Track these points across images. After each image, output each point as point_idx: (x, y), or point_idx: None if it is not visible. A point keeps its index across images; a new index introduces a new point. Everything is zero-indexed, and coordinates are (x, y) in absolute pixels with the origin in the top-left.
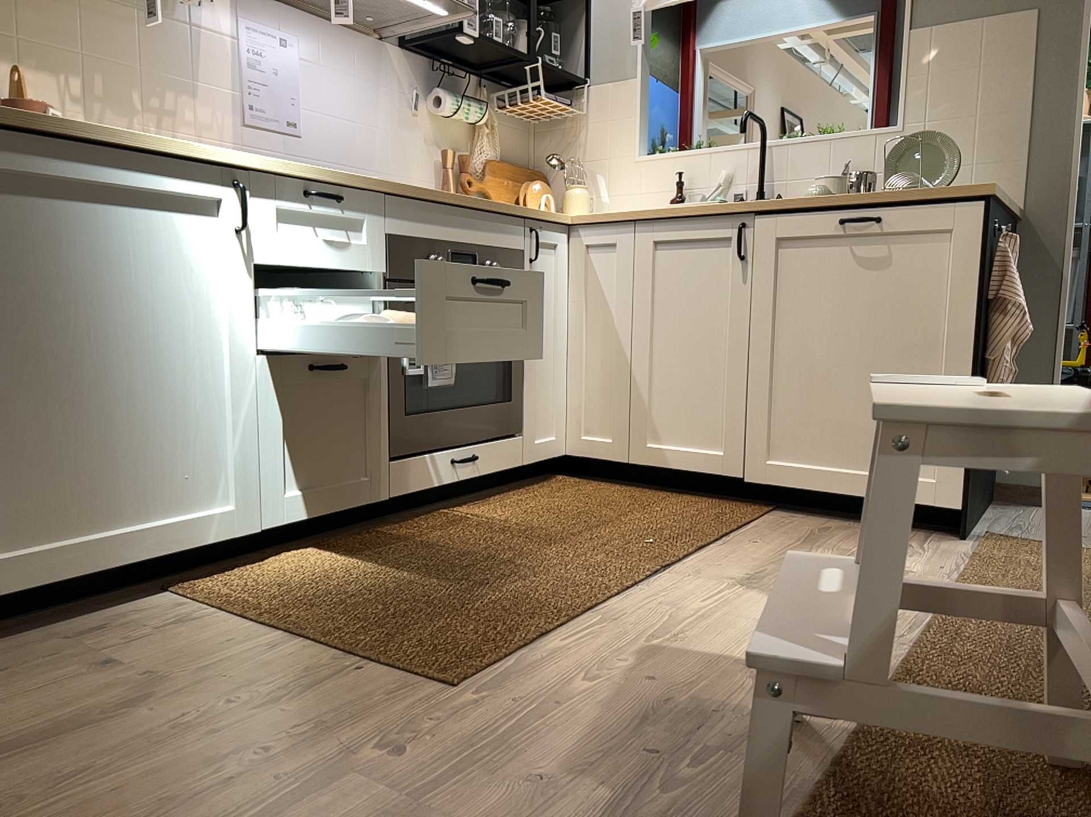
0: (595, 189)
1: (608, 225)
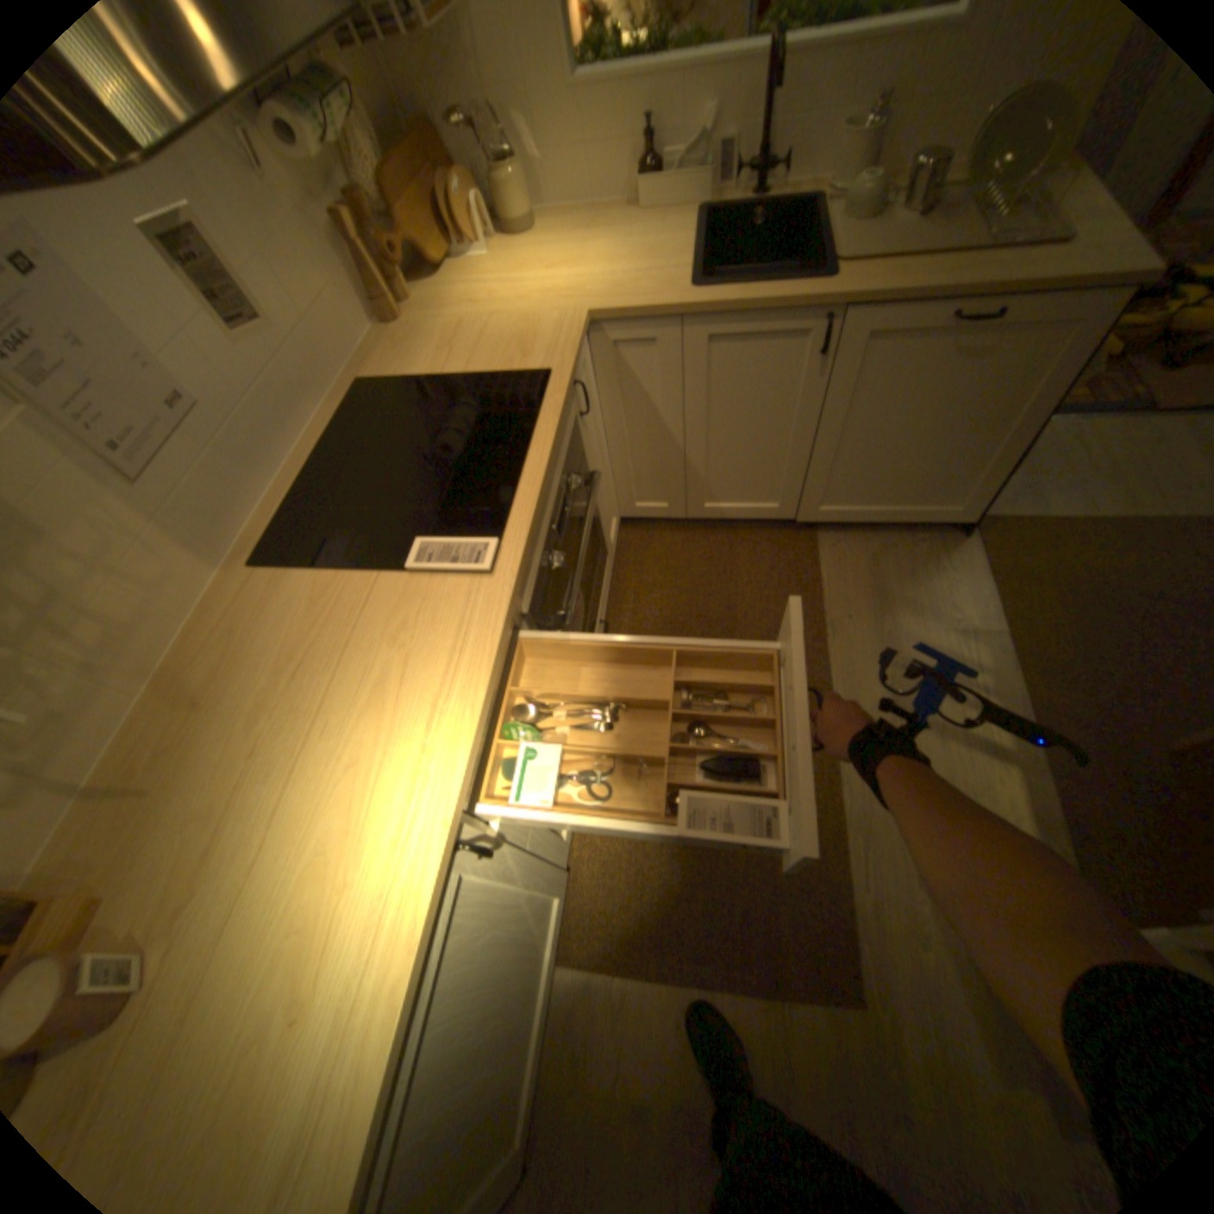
0: (512, 137)
1: (643, 318)
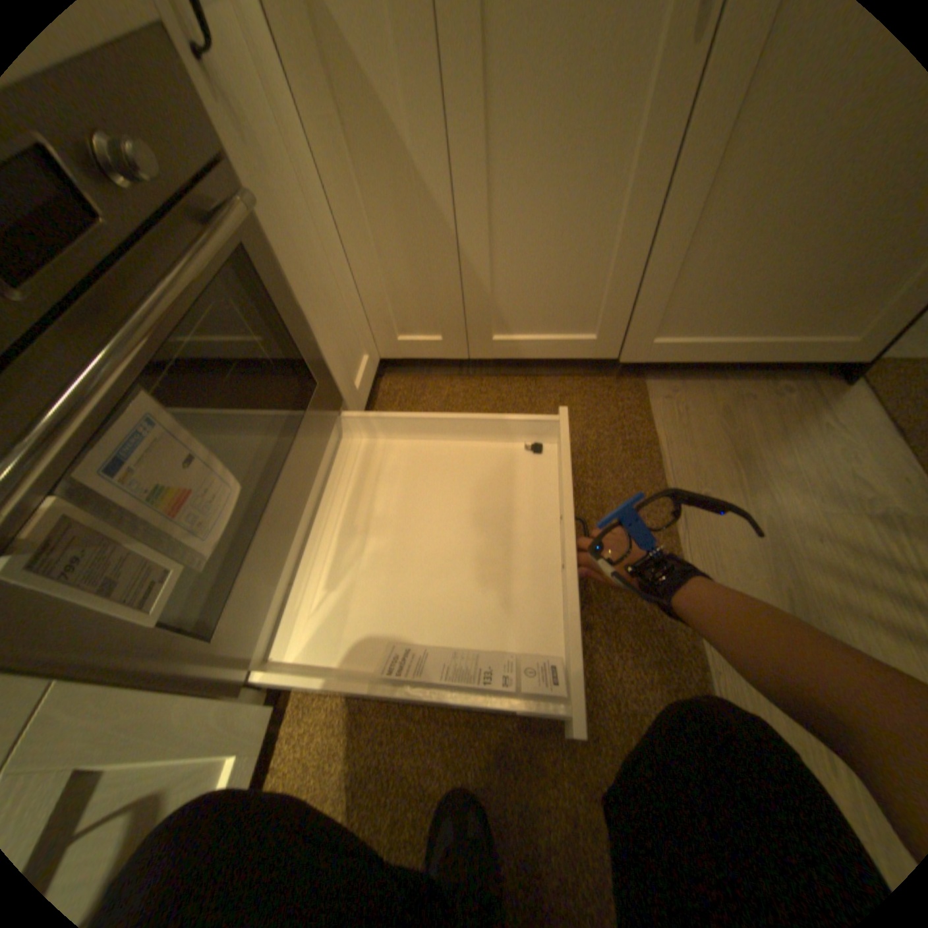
0: None
1: None
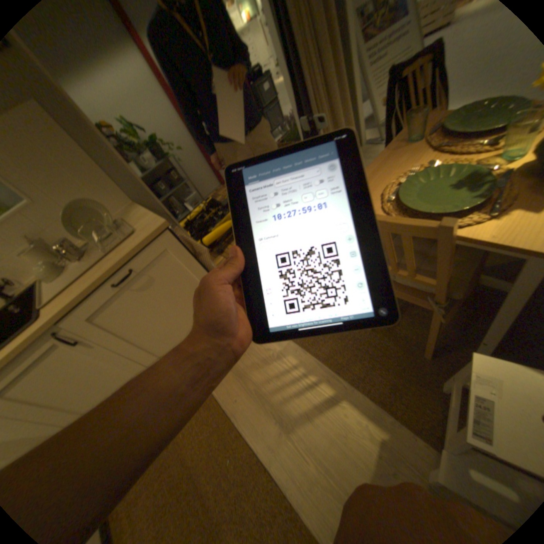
0: None
1: None
